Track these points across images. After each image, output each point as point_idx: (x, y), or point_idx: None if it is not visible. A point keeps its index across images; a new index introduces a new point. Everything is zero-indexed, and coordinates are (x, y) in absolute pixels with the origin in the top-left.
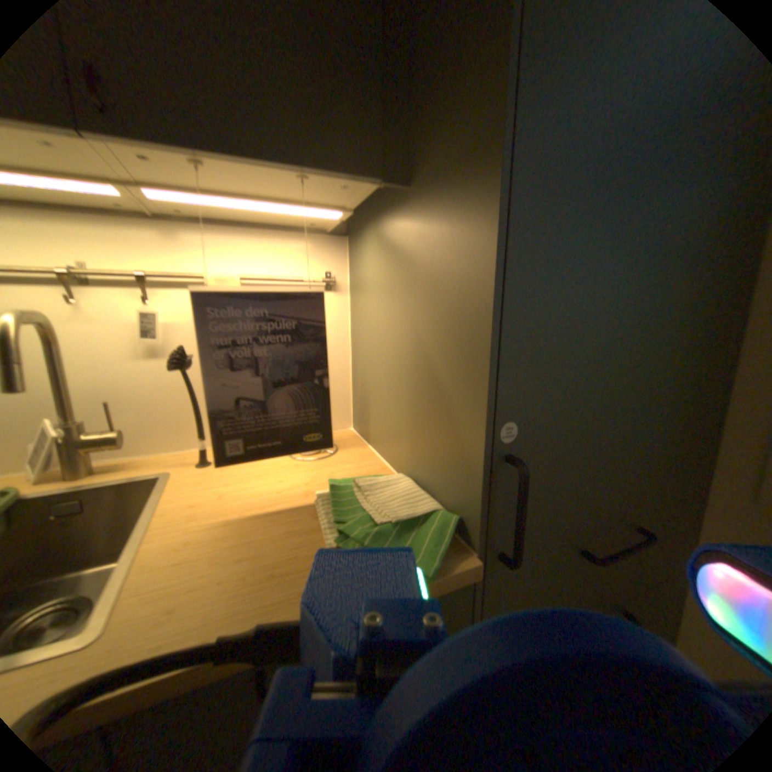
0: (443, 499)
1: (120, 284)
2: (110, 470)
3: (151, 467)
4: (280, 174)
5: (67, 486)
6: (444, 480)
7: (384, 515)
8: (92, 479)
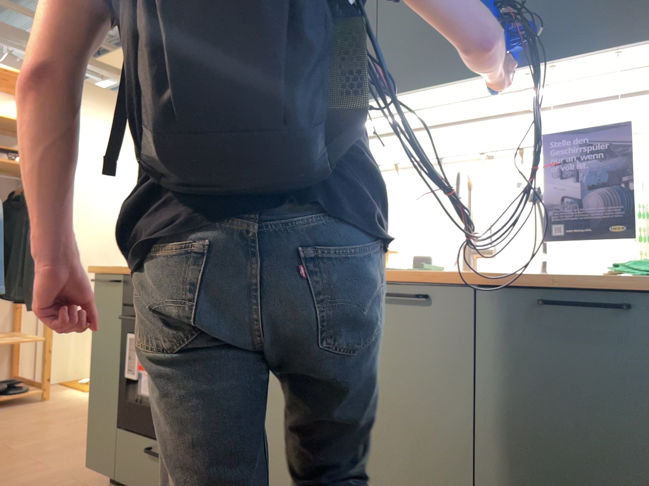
0: None
1: (510, 159)
2: None
3: None
4: (605, 55)
5: None
6: None
7: None
8: None
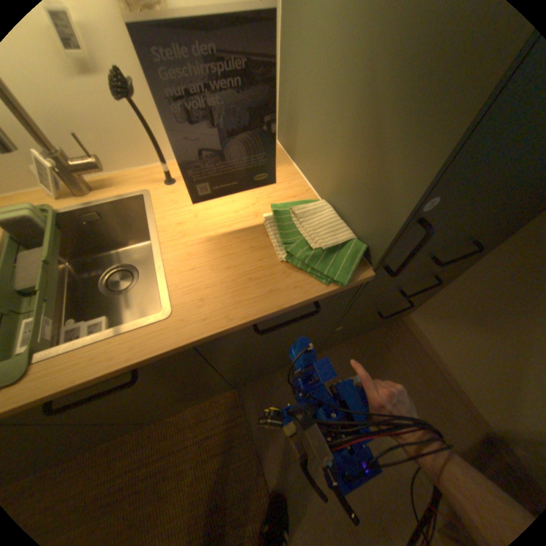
0: (362, 233)
1: None
2: (101, 185)
3: (131, 183)
4: None
5: (81, 203)
6: (368, 222)
7: (321, 244)
8: (94, 195)
